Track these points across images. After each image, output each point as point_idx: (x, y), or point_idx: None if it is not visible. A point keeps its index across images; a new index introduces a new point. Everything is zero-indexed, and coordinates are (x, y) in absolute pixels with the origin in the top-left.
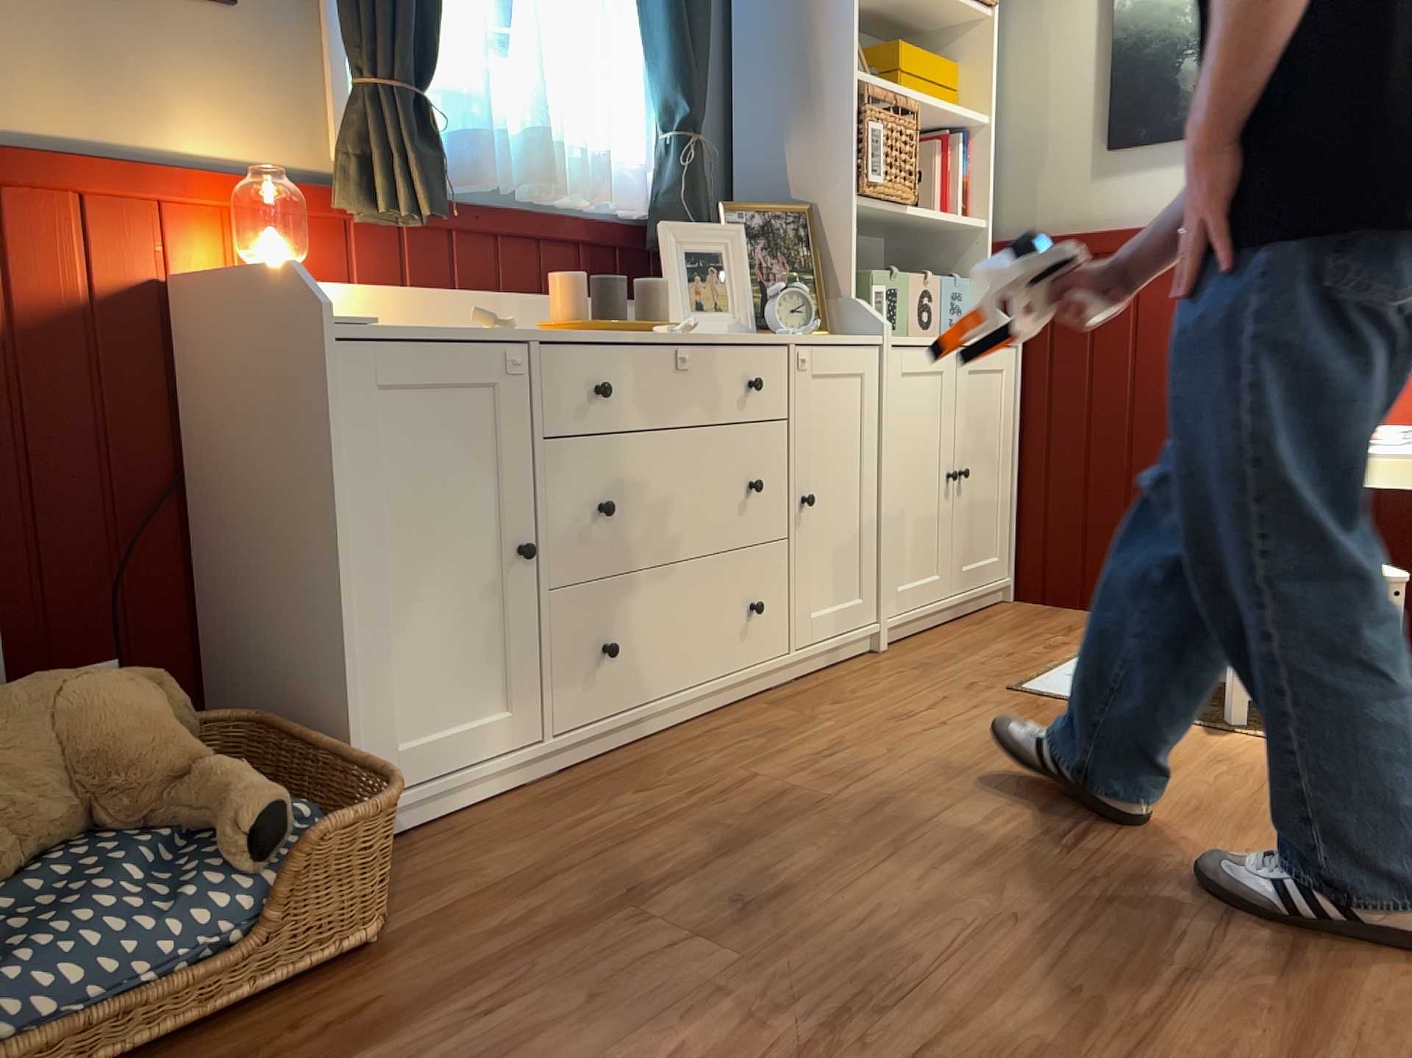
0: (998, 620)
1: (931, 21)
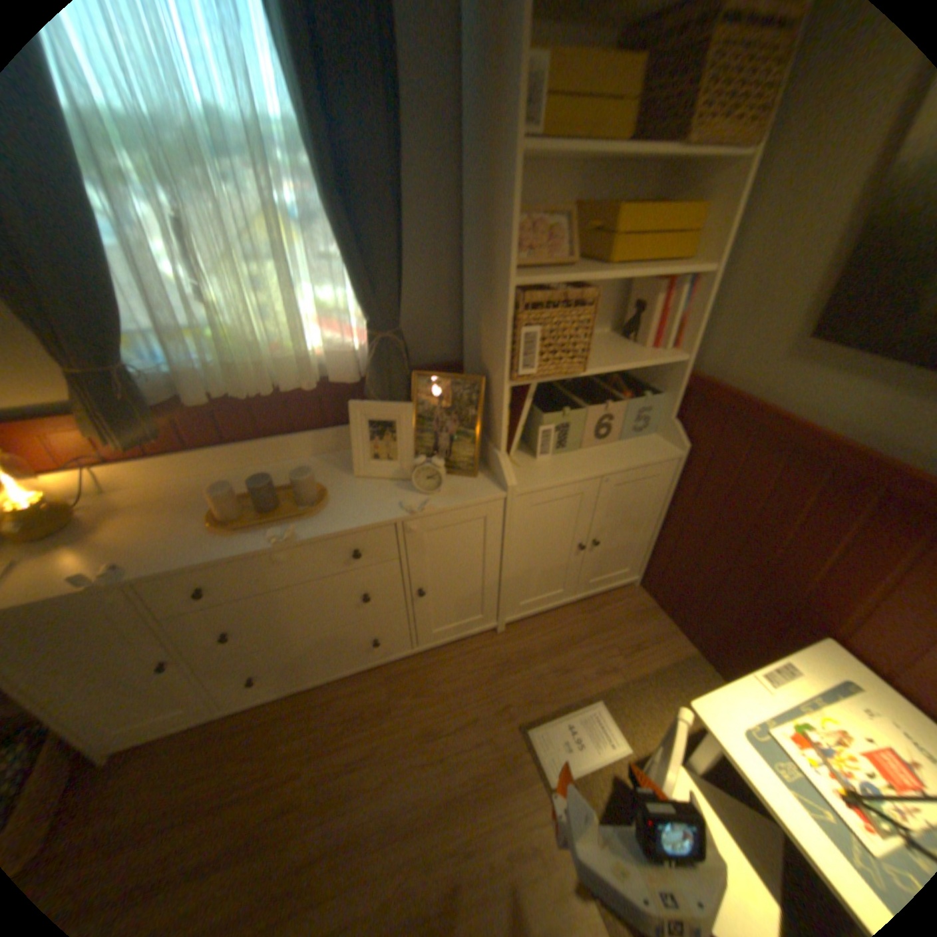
0: (604, 614)
1: (690, 157)
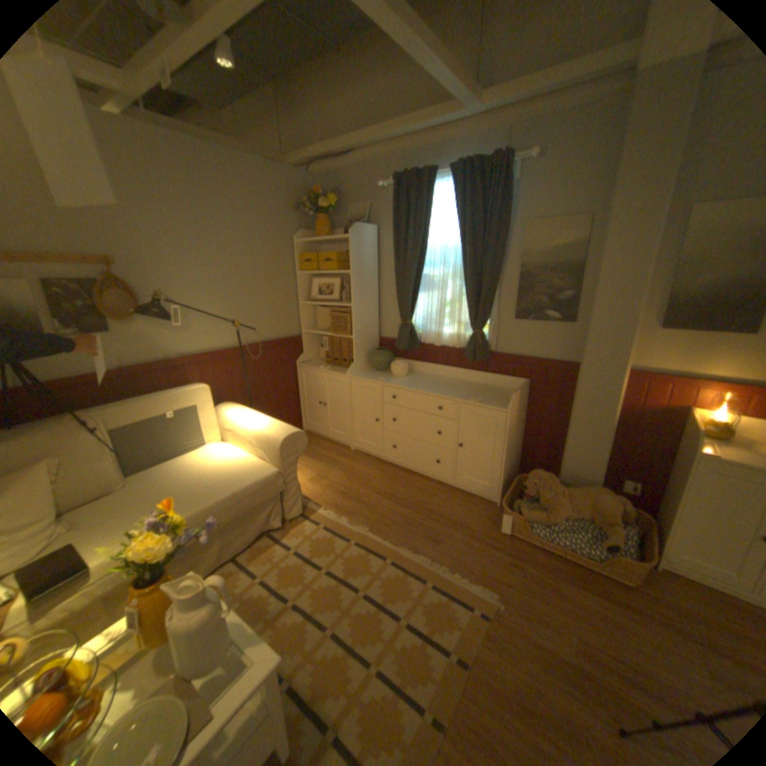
0: None
1: None
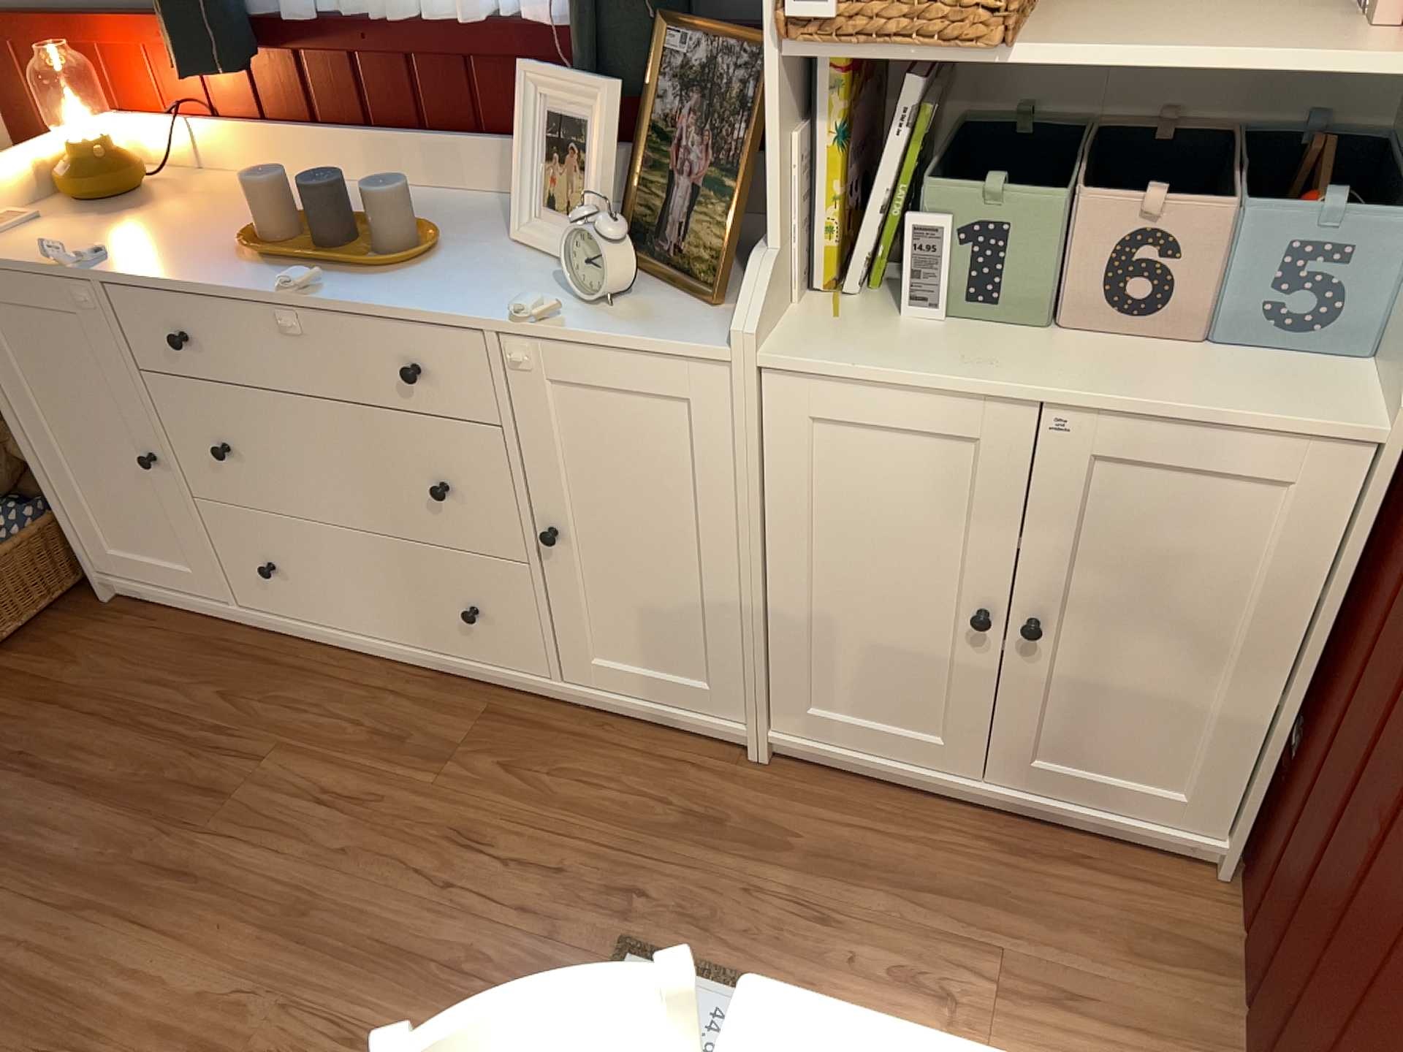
0: (1047, 871)
1: None
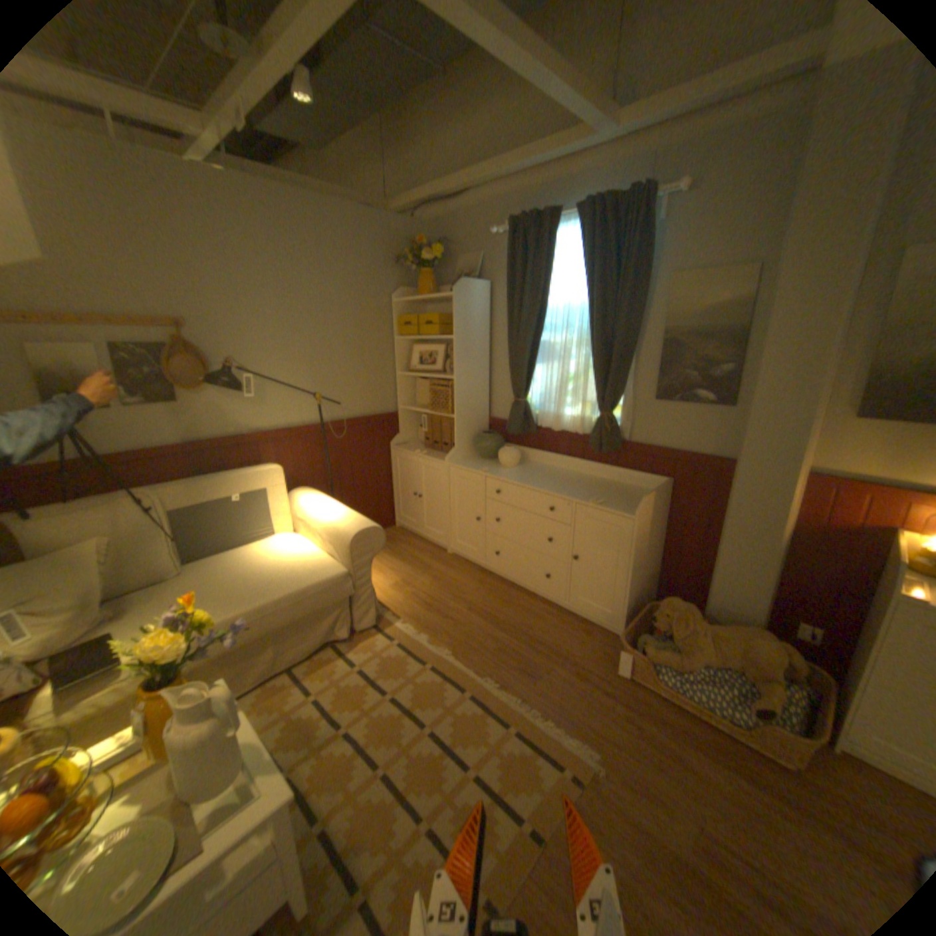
0: None
1: None
